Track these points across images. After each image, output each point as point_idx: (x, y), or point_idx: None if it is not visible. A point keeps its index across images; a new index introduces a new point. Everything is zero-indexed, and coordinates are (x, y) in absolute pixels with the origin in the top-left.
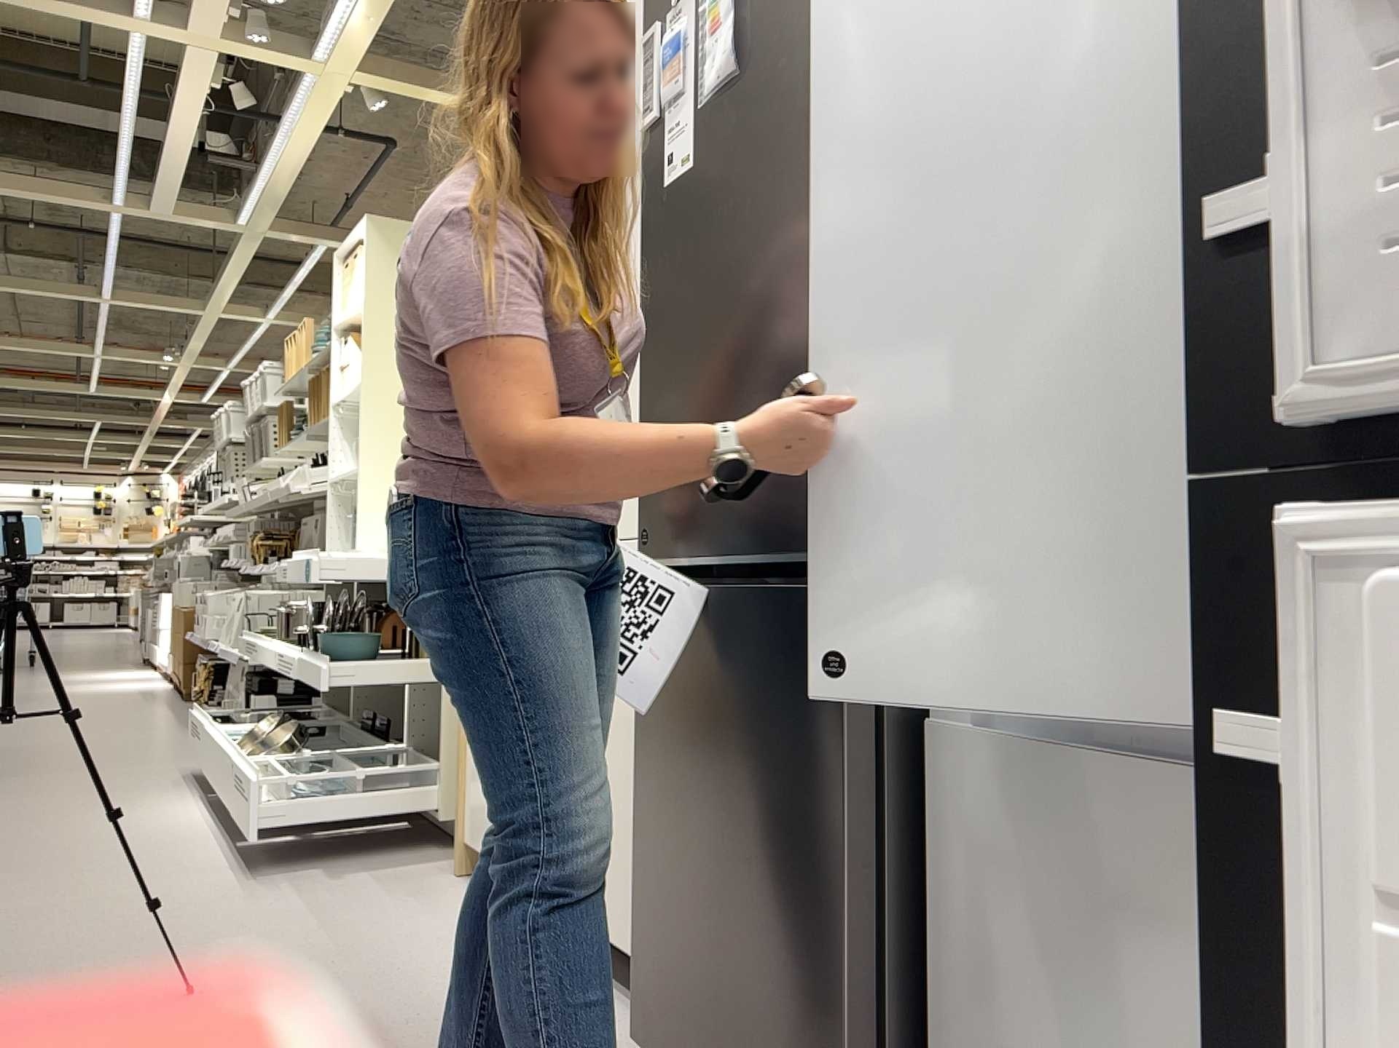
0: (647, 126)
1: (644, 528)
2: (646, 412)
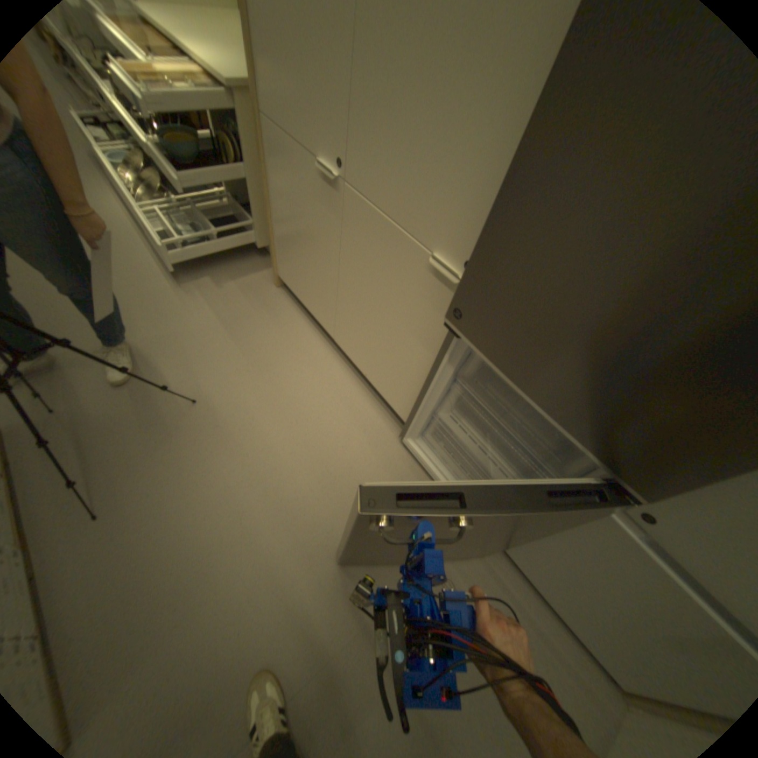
0: None
1: (460, 305)
2: (496, 228)
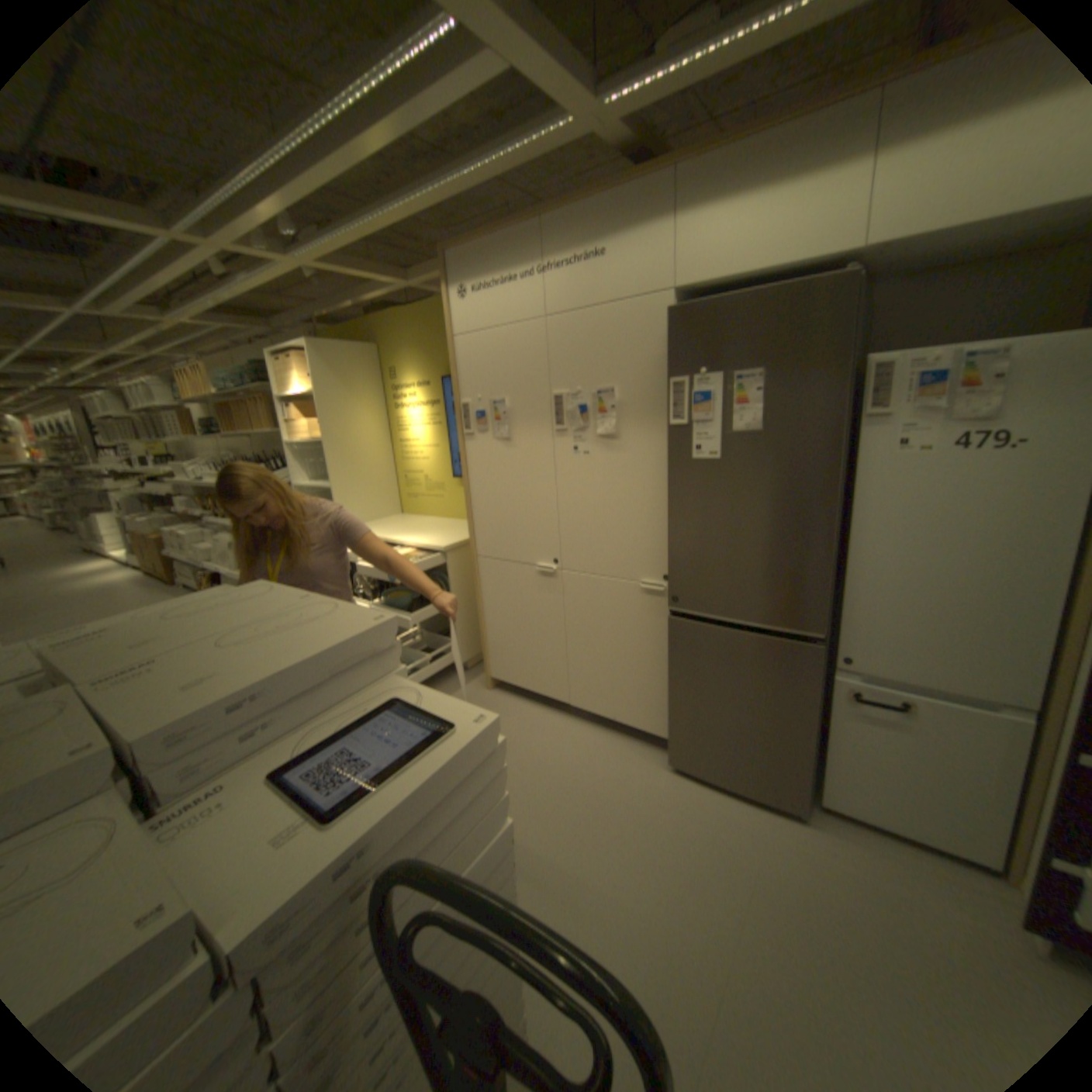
0: (675, 423)
1: (675, 595)
2: (675, 550)
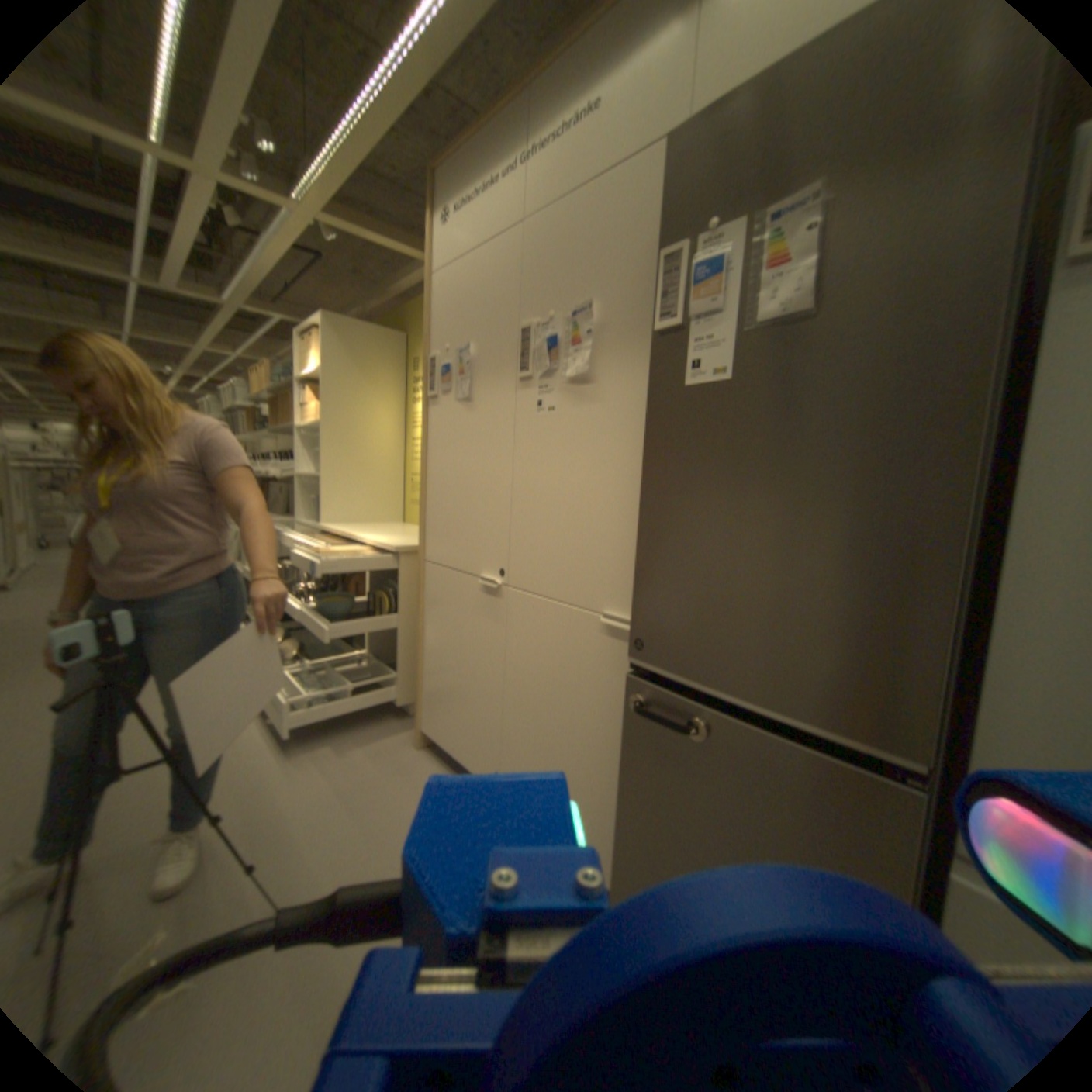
0: (664, 328)
1: (640, 637)
2: (646, 553)
